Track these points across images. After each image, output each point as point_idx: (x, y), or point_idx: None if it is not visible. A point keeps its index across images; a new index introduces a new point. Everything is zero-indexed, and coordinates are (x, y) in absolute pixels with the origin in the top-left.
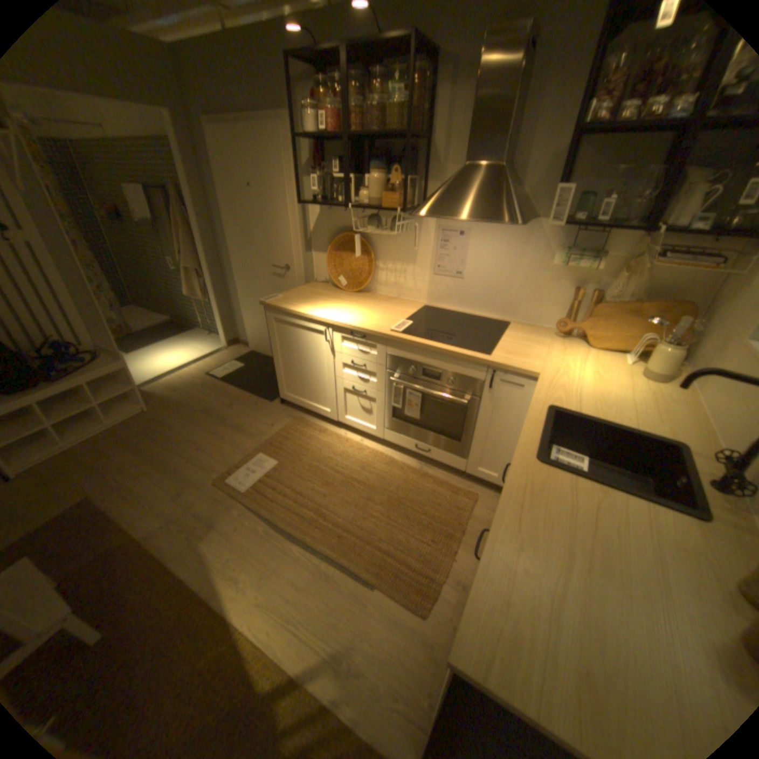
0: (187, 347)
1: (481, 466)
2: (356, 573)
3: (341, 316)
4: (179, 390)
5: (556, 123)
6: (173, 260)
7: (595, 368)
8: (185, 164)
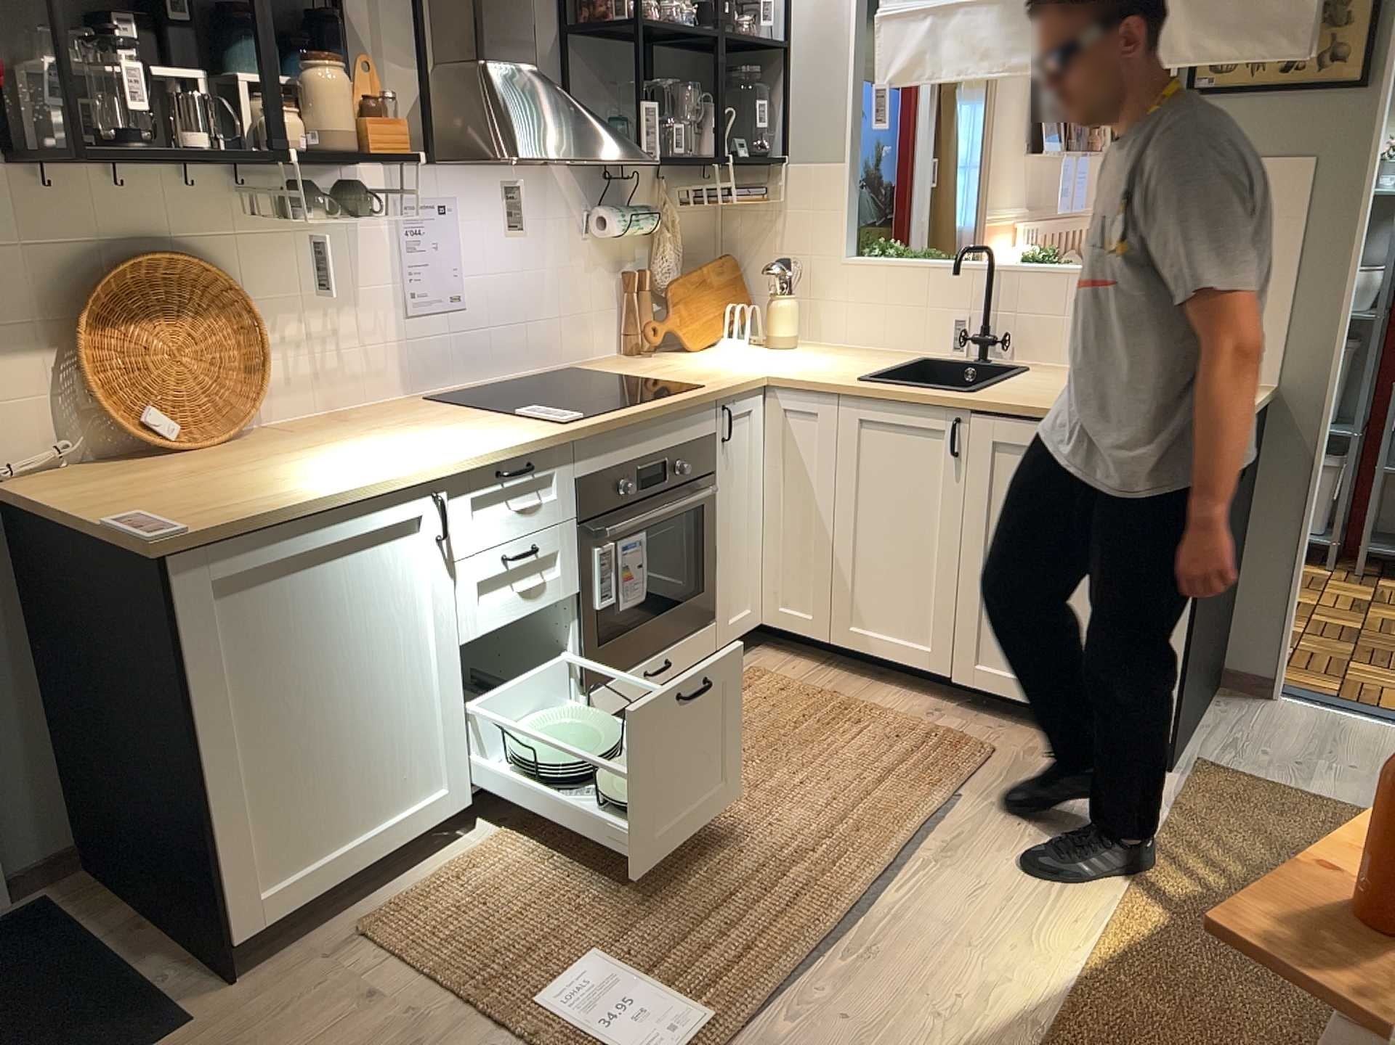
0: None
1: (732, 614)
2: (935, 809)
3: (426, 454)
4: None
5: (533, 11)
6: None
7: (752, 358)
8: None
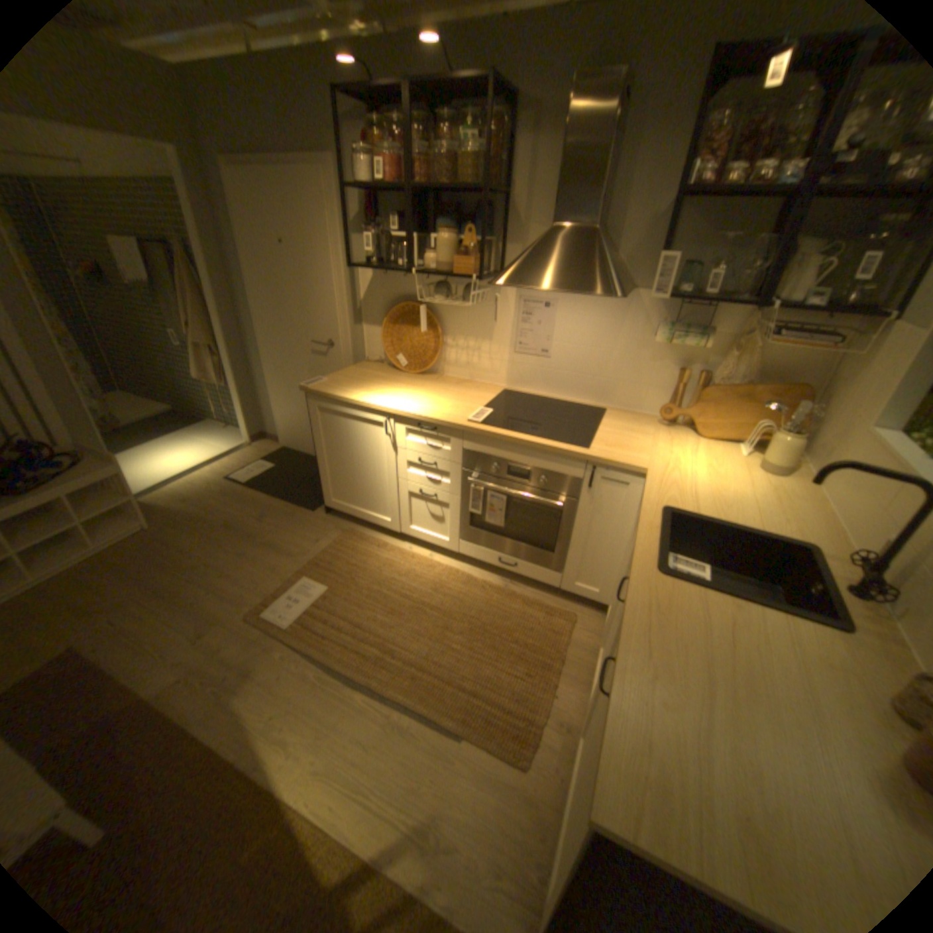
0: (197, 444)
1: (579, 580)
2: (437, 721)
3: (405, 403)
4: (190, 500)
5: (654, 182)
6: (179, 333)
7: (707, 461)
8: (196, 214)
